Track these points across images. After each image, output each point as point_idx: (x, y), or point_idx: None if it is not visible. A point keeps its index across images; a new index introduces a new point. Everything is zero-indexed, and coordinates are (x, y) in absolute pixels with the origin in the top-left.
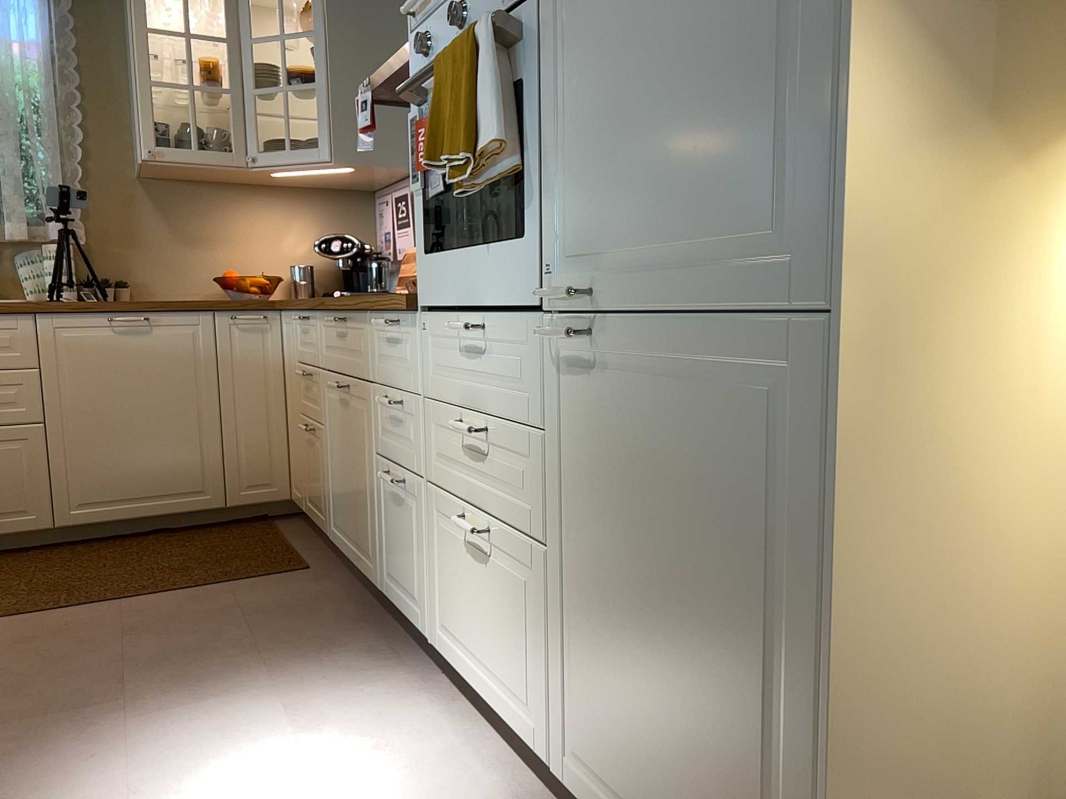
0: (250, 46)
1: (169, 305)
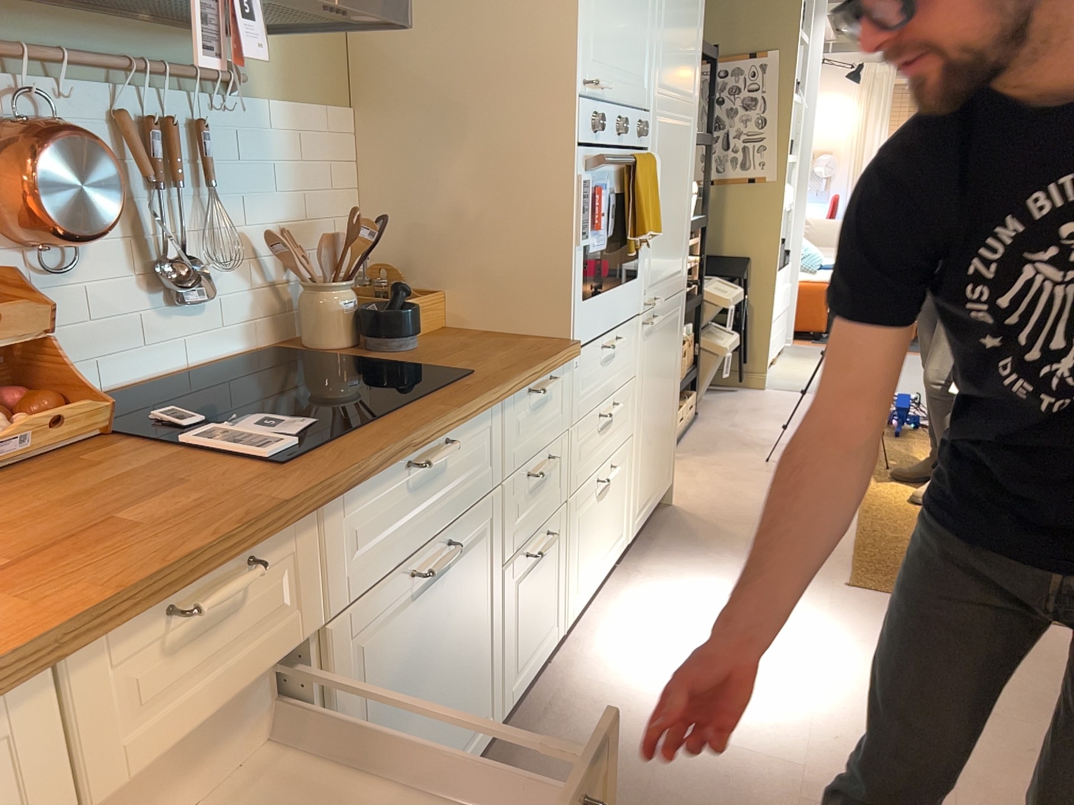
0: None
1: None
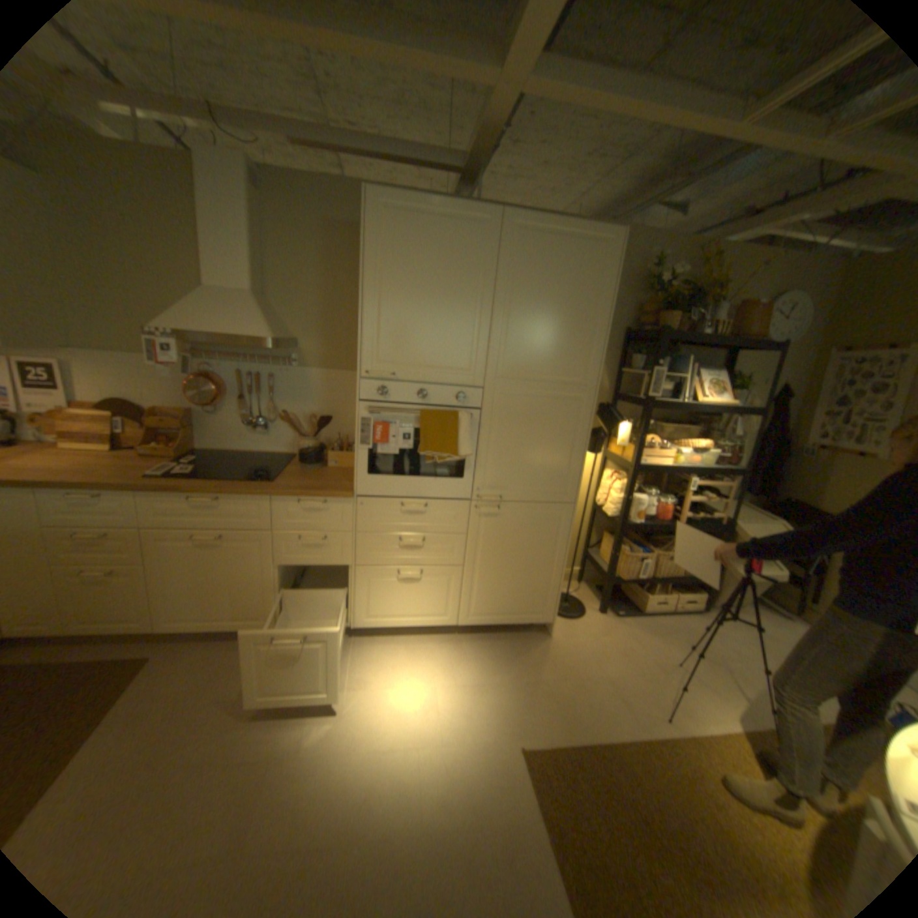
0: None
1: None
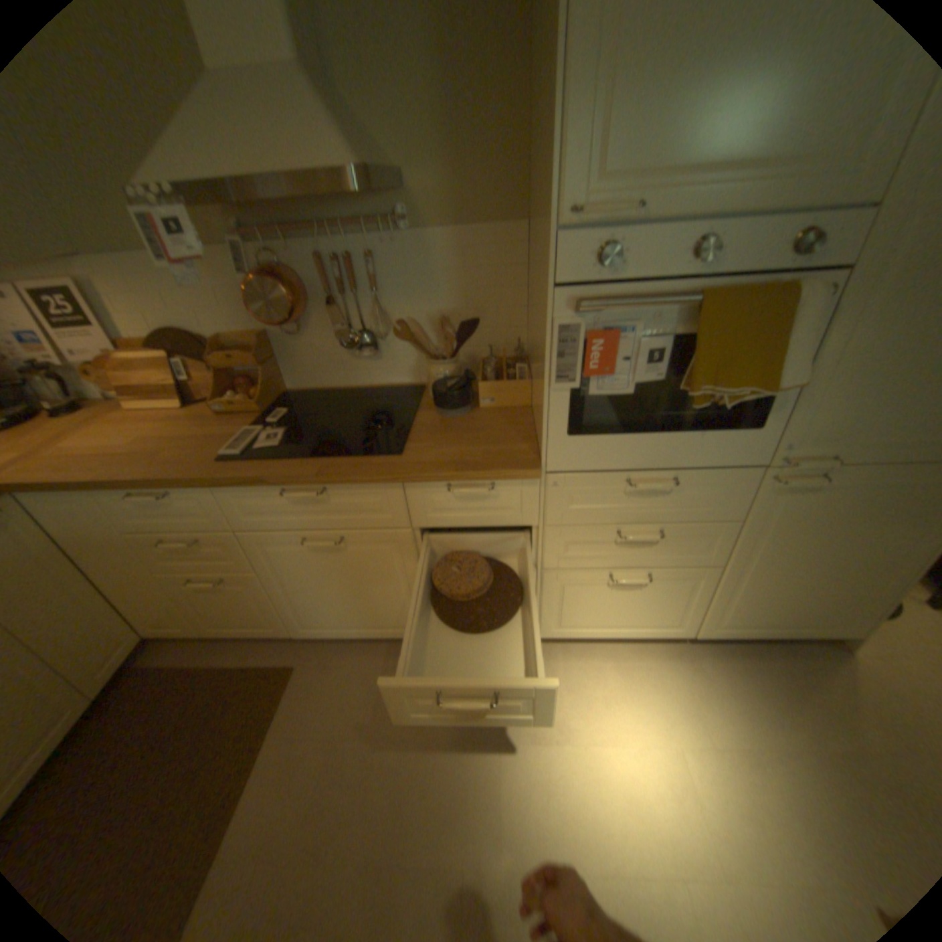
0: None
1: None
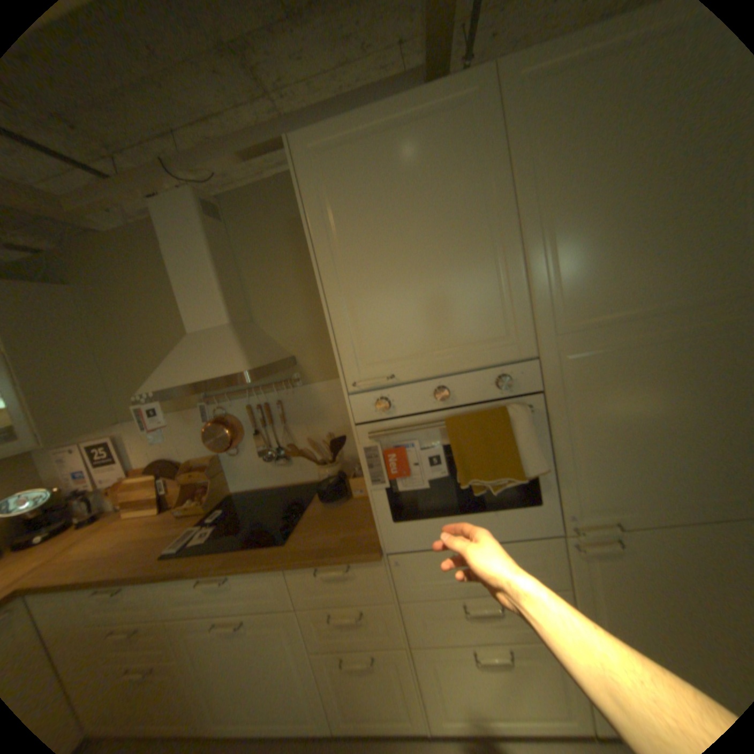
0: None
1: None
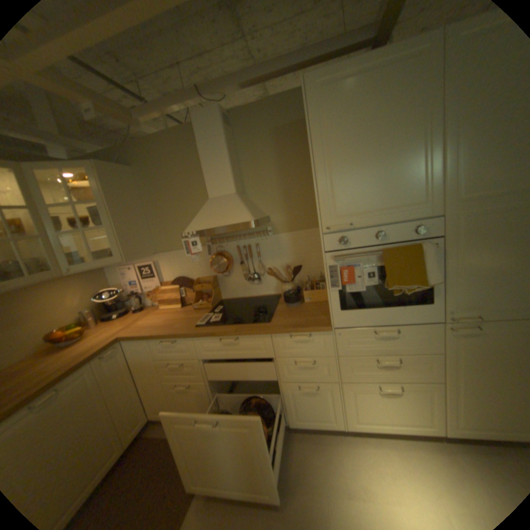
0: (44, 210)
1: (66, 375)
